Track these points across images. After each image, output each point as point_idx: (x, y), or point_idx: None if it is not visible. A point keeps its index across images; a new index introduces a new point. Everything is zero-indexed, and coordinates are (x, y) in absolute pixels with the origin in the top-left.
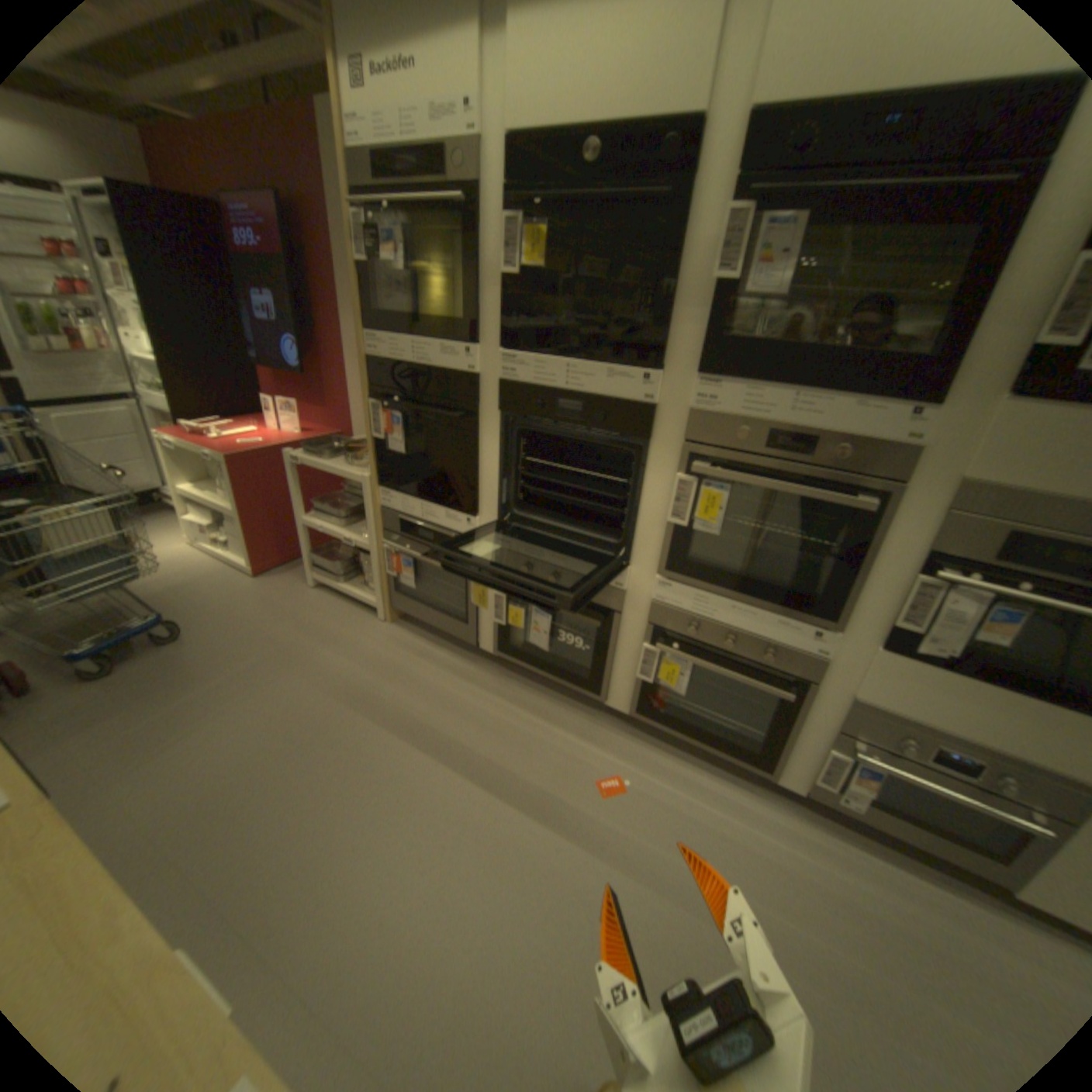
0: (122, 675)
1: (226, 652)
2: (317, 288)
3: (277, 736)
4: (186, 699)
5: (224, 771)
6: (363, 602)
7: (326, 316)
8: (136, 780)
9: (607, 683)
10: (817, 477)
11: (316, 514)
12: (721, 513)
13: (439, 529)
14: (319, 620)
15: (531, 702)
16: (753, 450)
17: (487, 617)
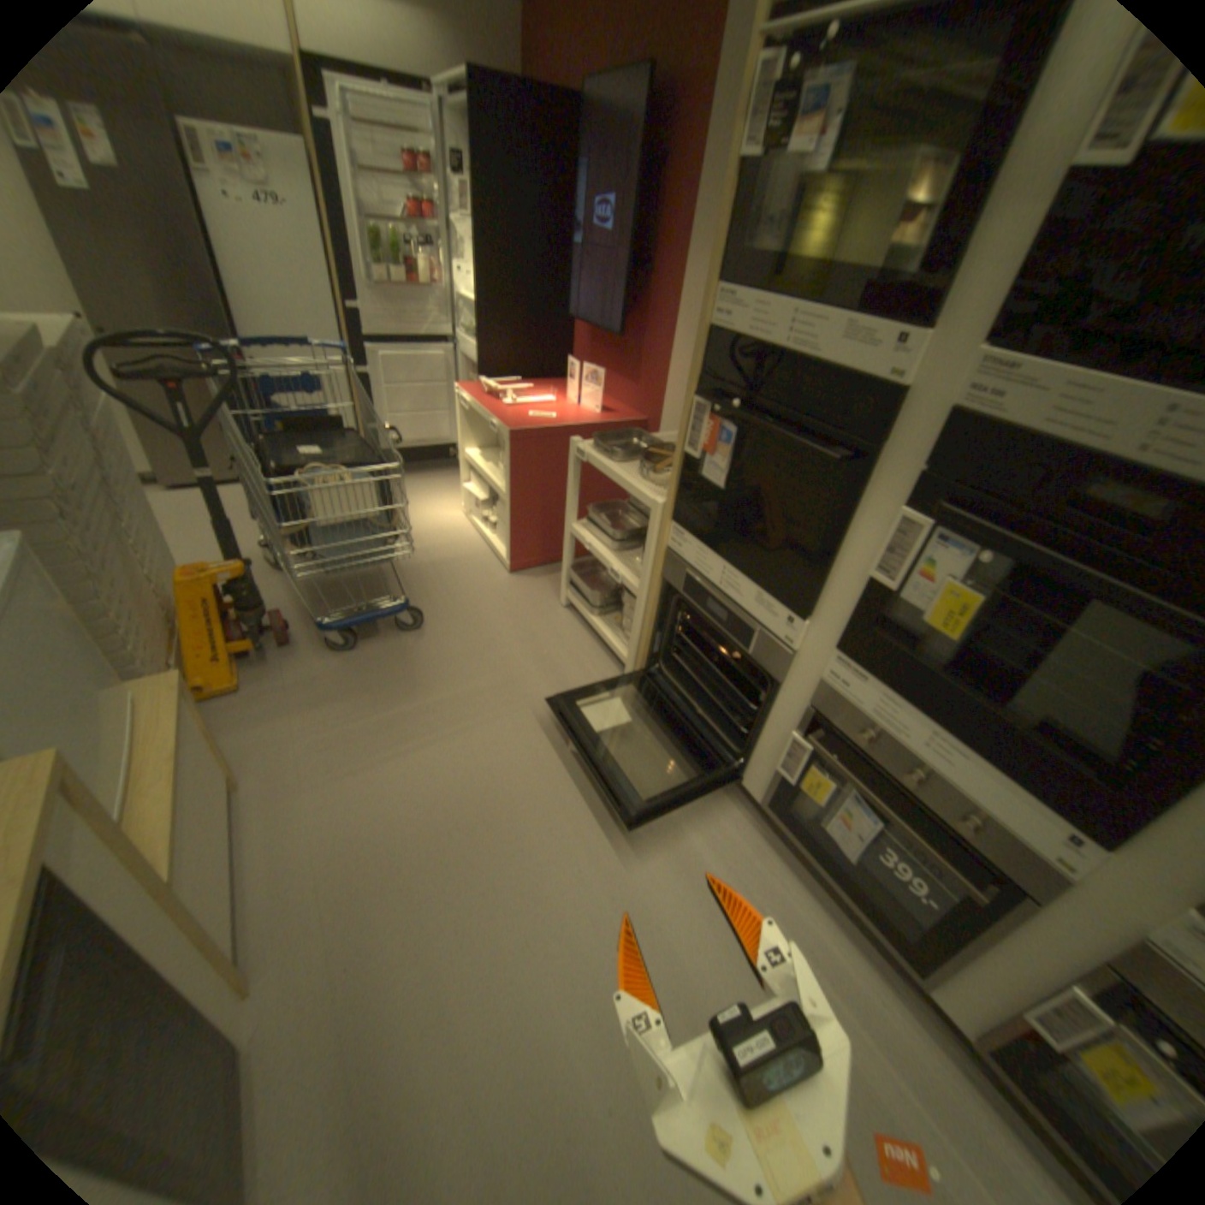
0: (364, 653)
1: (459, 662)
2: (670, 214)
3: (473, 803)
4: (406, 709)
5: (409, 825)
6: (614, 649)
7: (672, 256)
8: (333, 794)
9: (953, 971)
10: None
11: (590, 524)
12: None
13: (741, 610)
14: (561, 654)
15: (800, 908)
16: None
17: (772, 755)
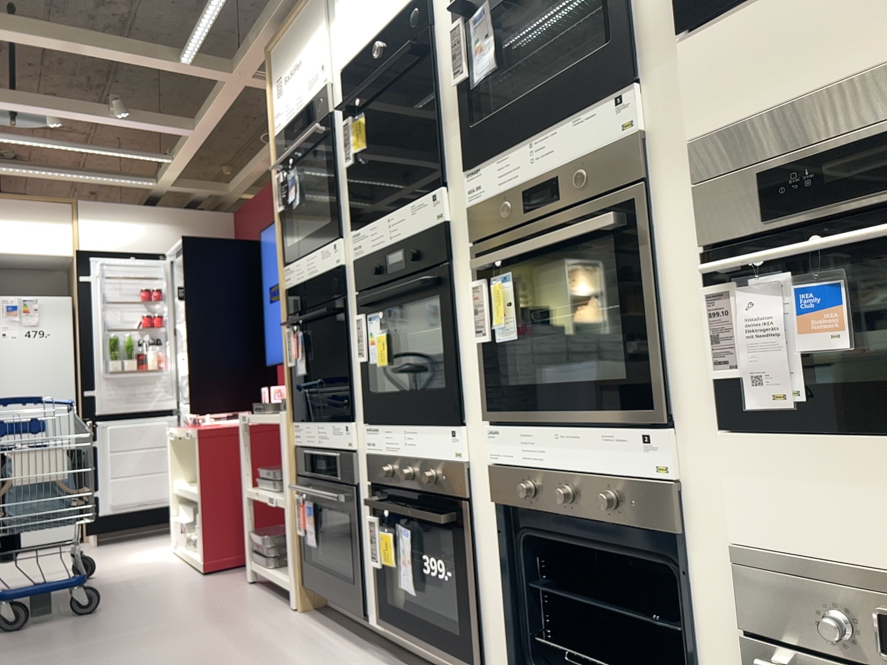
0: (29, 630)
1: (124, 622)
2: None
3: None
4: (56, 651)
5: None
6: (281, 584)
7: None
8: None
9: (484, 641)
10: (573, 218)
11: (261, 481)
12: (508, 304)
13: (328, 450)
14: (232, 605)
15: None
16: (518, 220)
17: (371, 564)
